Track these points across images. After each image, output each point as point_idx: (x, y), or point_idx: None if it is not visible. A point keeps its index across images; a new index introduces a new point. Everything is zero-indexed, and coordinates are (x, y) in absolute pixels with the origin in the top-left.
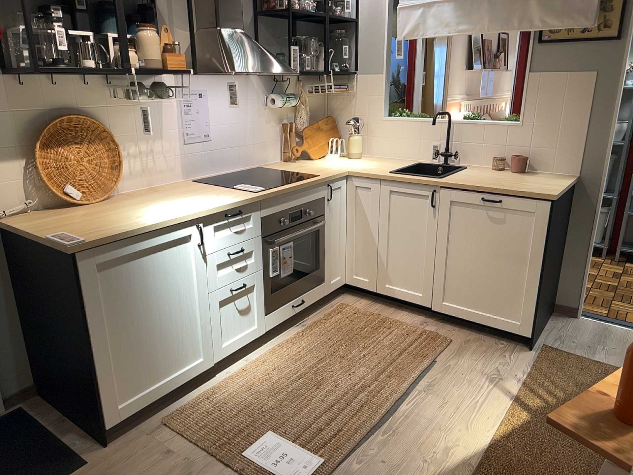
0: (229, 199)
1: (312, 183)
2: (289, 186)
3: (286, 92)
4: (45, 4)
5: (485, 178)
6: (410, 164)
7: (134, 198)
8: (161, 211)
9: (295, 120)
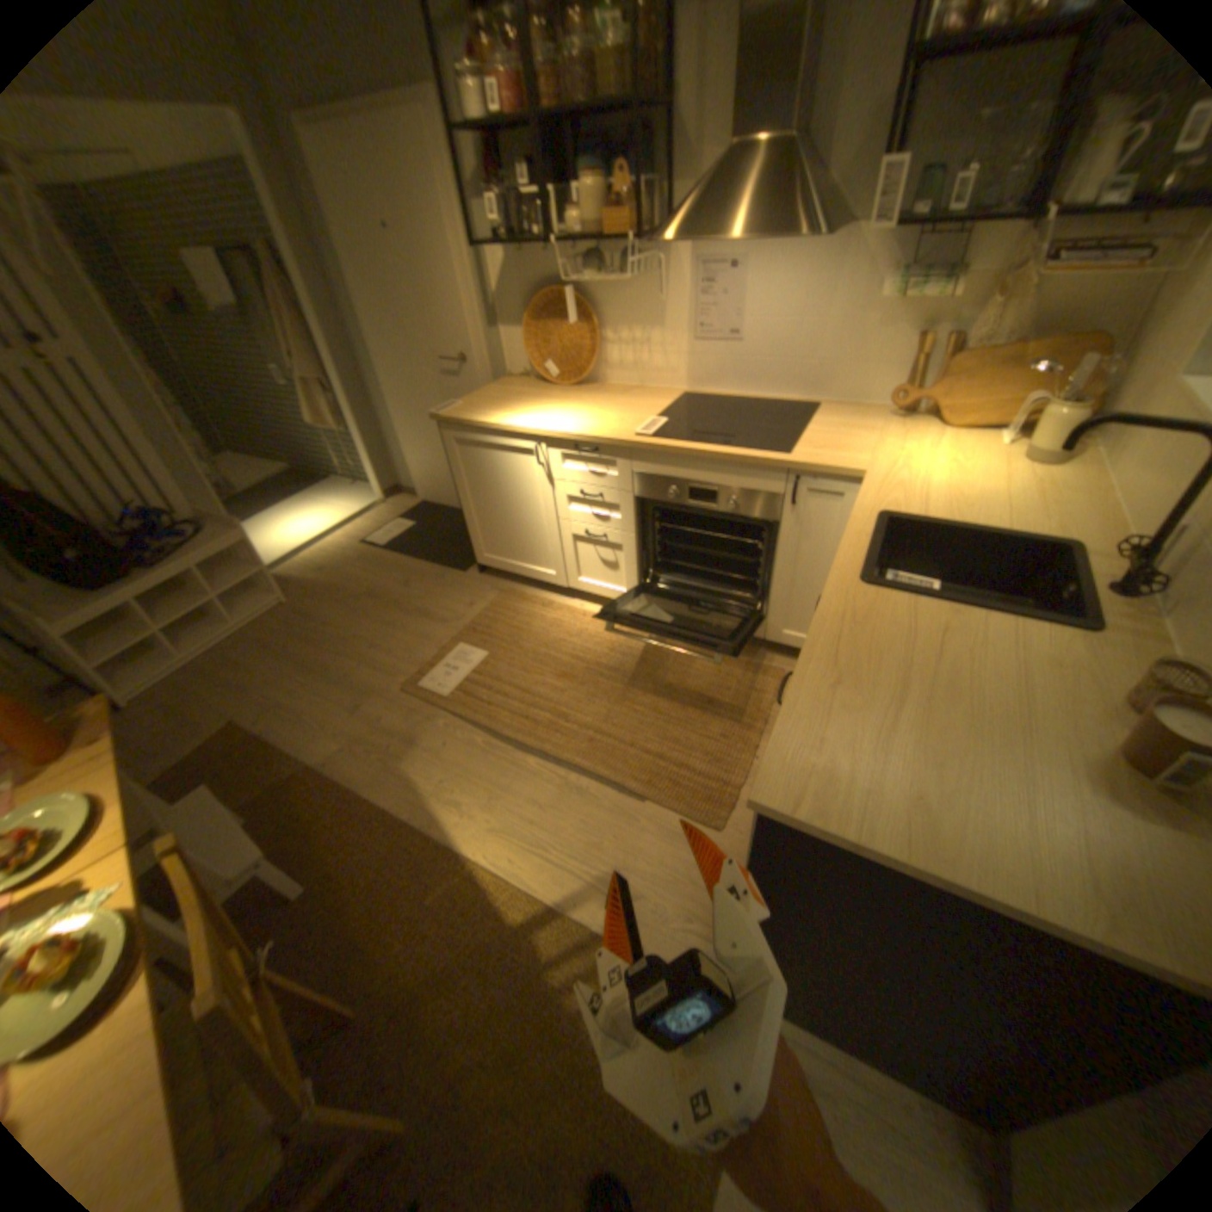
0: (596, 430)
1: (740, 461)
2: (686, 448)
3: (970, 259)
4: (536, 152)
5: (942, 664)
6: (1034, 534)
7: (593, 392)
8: (538, 415)
9: (981, 329)
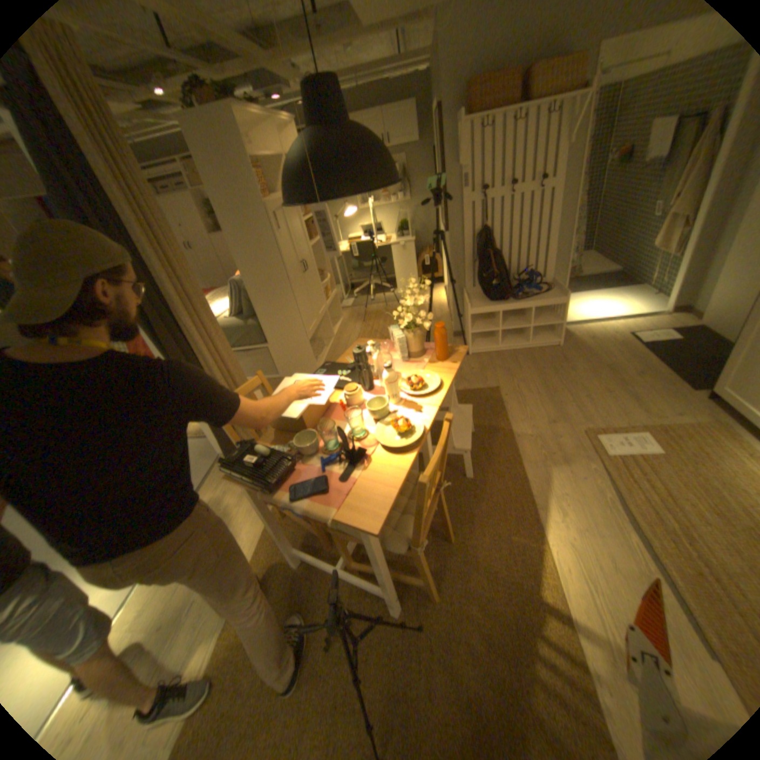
0: None
1: None
2: None
3: None
4: None
5: None
6: None
7: None
8: None
9: None
